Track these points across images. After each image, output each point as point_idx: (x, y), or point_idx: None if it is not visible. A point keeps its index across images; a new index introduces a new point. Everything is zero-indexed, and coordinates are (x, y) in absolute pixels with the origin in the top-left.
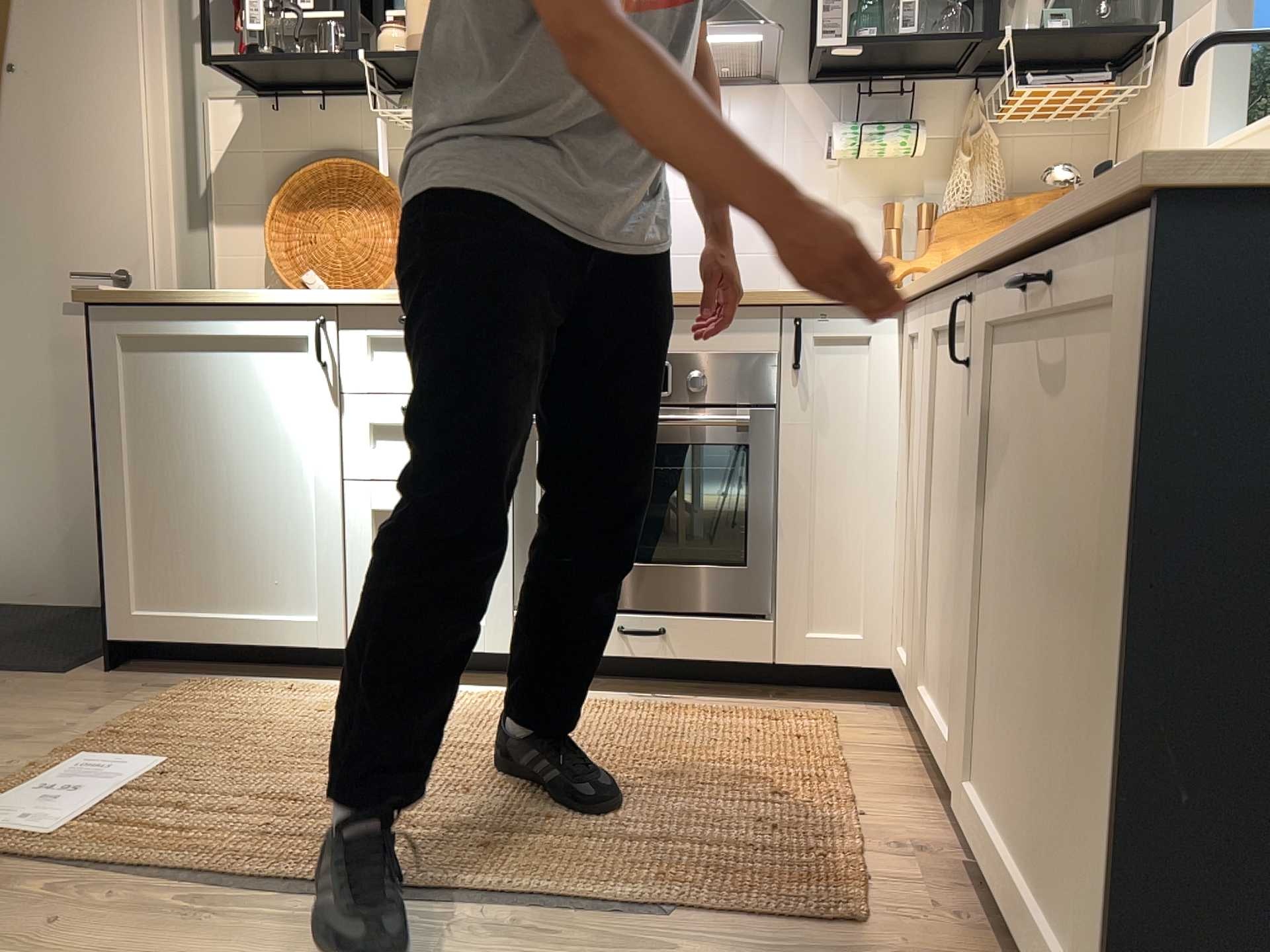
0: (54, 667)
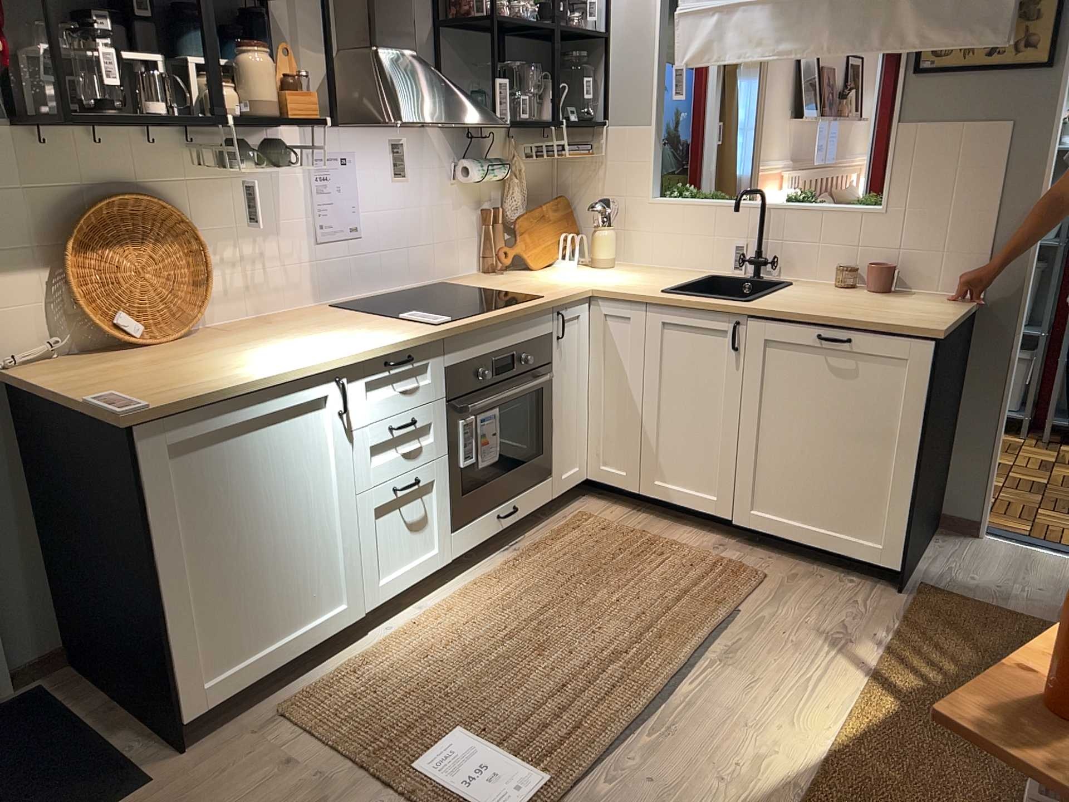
0: (122, 785)
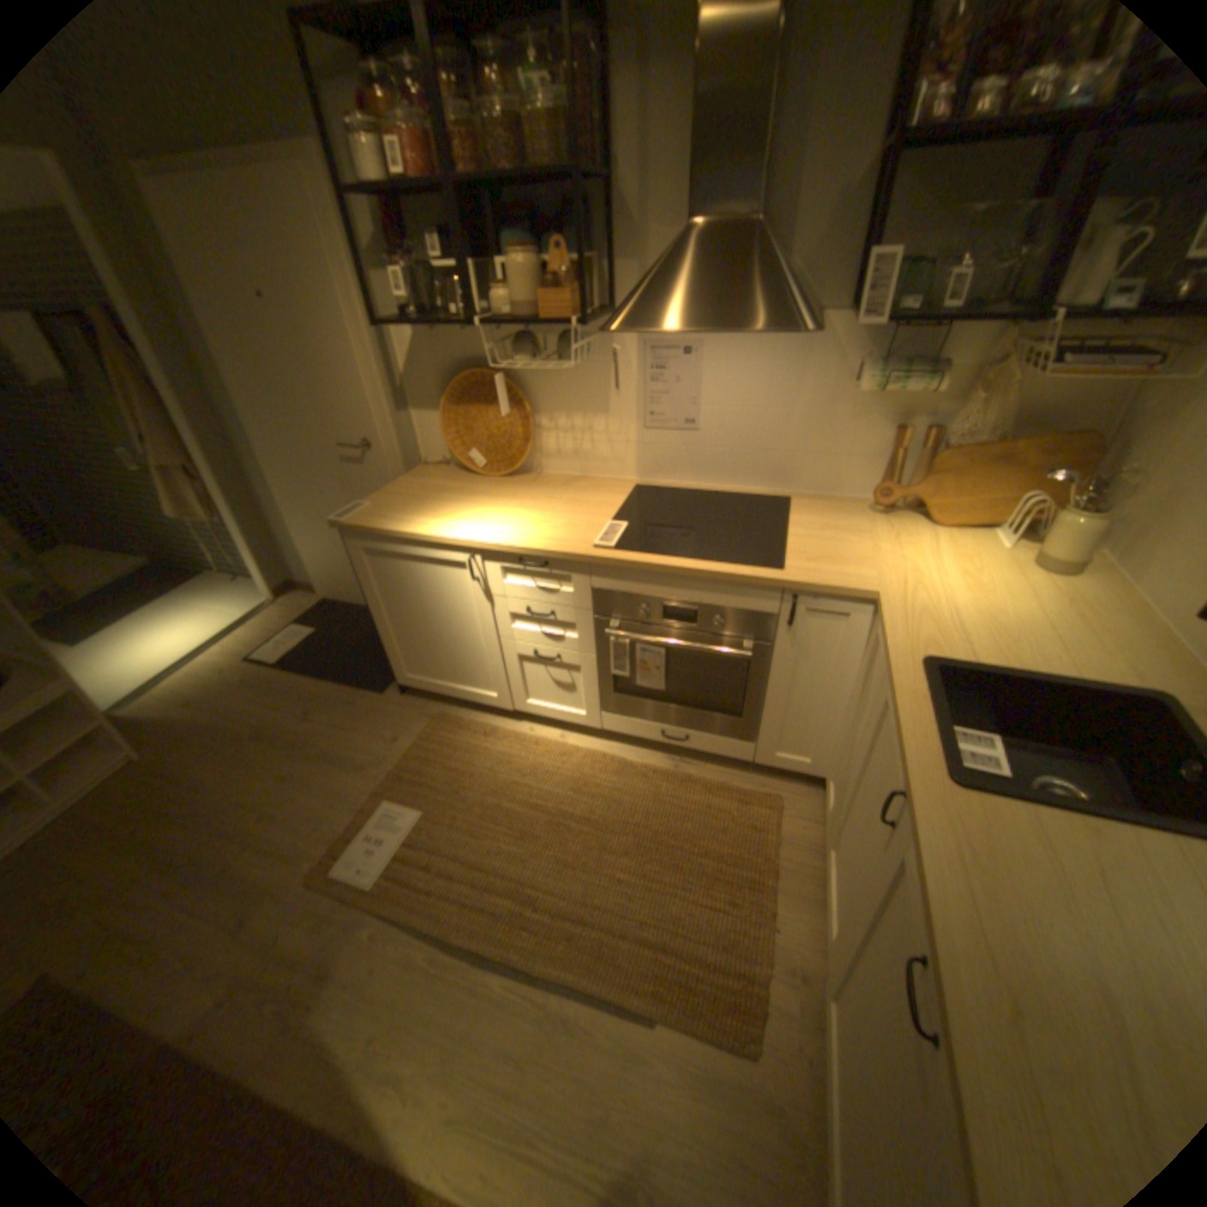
0: (375, 686)
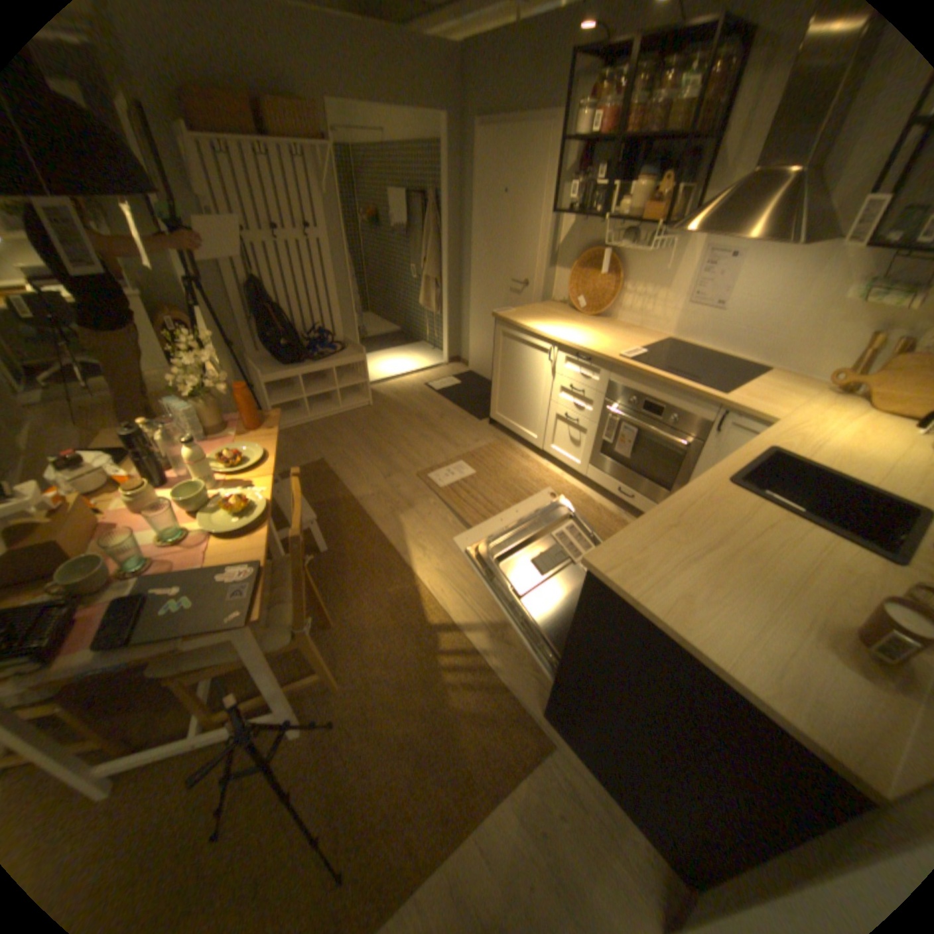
0: (479, 416)
